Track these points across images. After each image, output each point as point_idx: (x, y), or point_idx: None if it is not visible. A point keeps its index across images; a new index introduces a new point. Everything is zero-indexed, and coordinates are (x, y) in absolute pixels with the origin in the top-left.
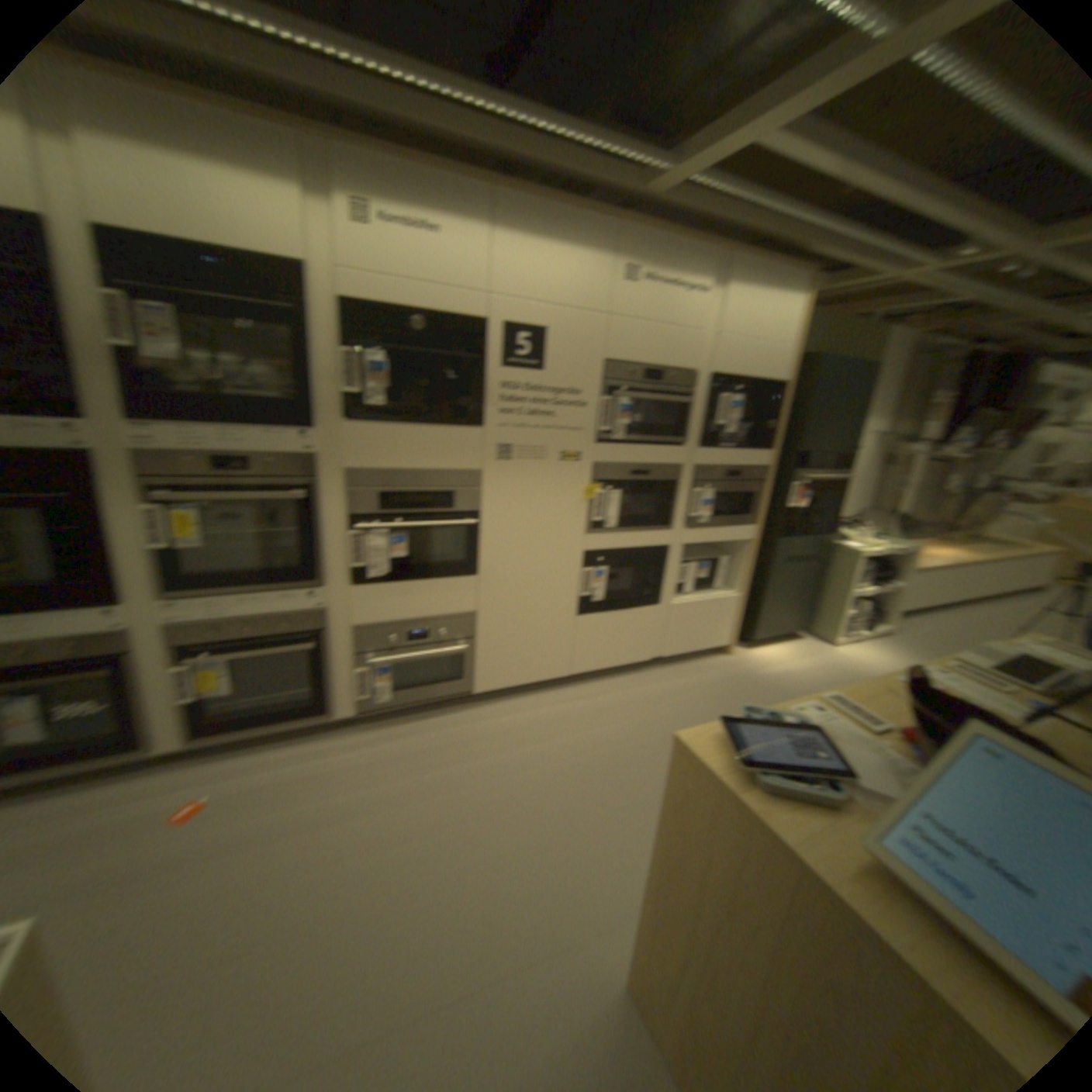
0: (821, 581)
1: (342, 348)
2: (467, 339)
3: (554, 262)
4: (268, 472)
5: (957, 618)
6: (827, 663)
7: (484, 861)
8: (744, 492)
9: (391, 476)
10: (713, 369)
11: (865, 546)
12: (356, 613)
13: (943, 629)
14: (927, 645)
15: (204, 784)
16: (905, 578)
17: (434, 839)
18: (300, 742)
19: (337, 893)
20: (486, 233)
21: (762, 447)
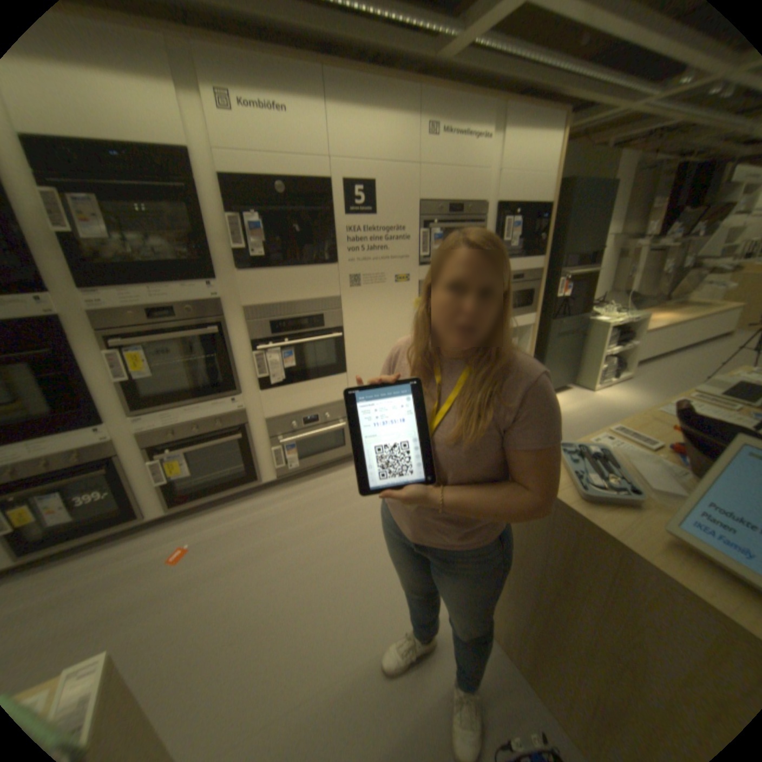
0: (580, 347)
1: (222, 215)
2: (314, 198)
3: (372, 126)
4: (183, 317)
5: (673, 361)
6: (589, 403)
7: (379, 565)
8: (524, 290)
9: (273, 309)
10: (496, 199)
11: (610, 319)
12: (263, 412)
13: (665, 370)
14: (655, 383)
15: (179, 540)
16: (638, 338)
17: (343, 555)
18: (239, 503)
19: (285, 599)
20: (318, 108)
21: (535, 255)
